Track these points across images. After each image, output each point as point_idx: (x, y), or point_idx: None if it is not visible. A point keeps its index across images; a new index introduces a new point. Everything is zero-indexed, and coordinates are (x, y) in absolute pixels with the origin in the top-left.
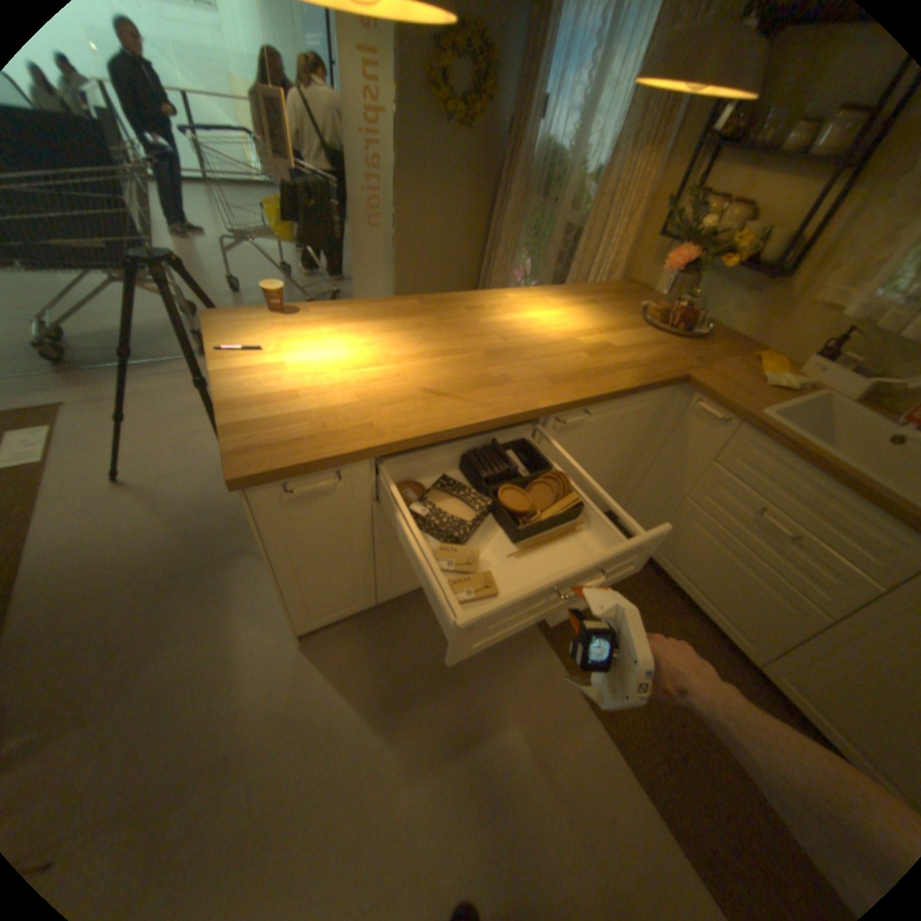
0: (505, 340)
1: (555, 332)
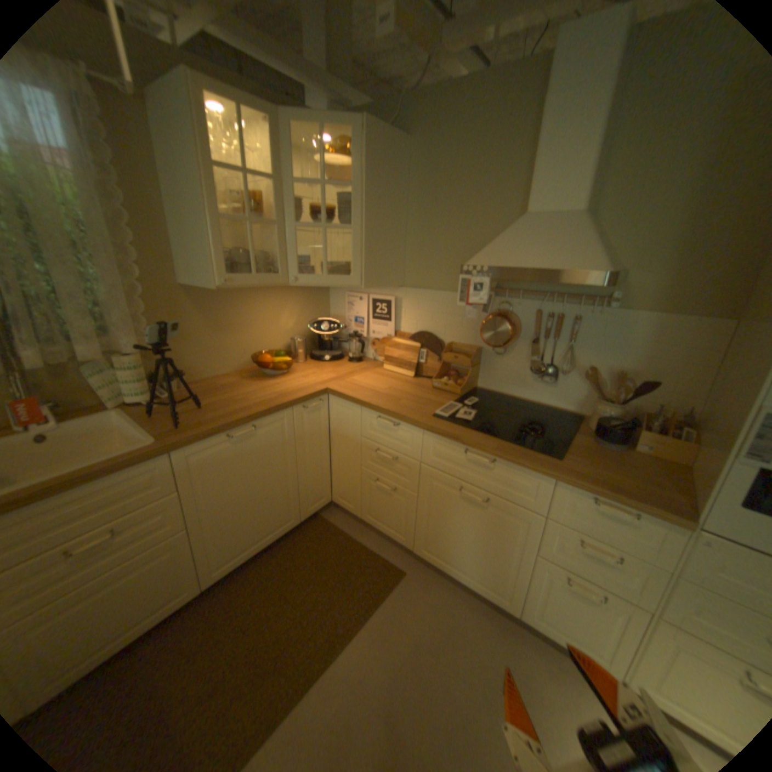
0: None
1: None
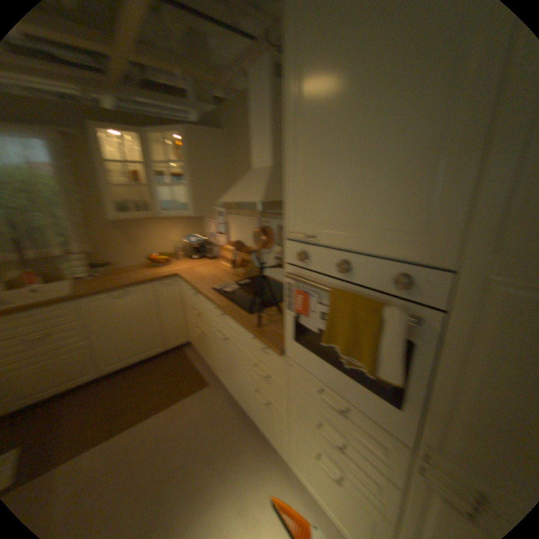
0: None
1: None
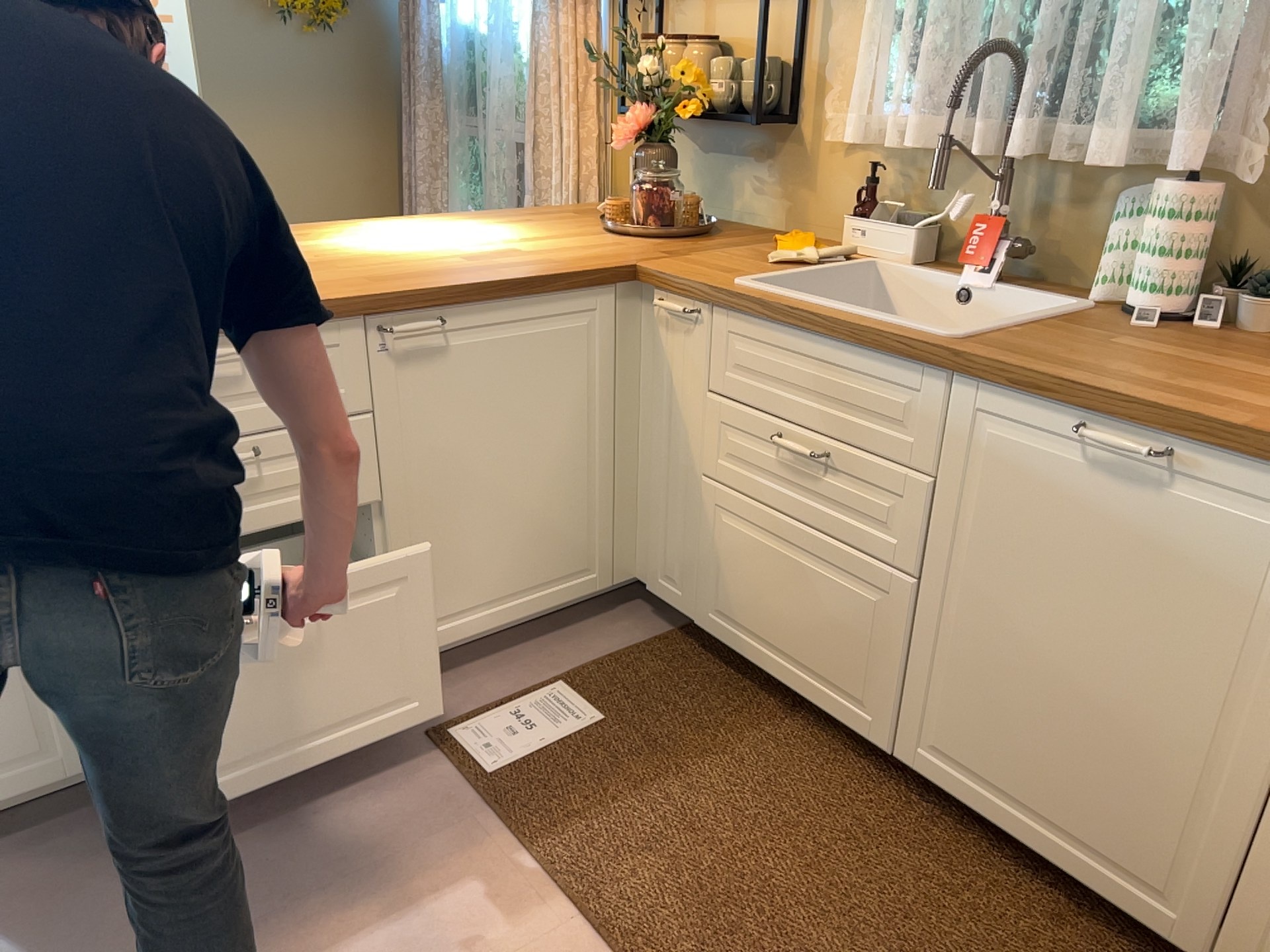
0: (321, 257)
1: (423, 246)
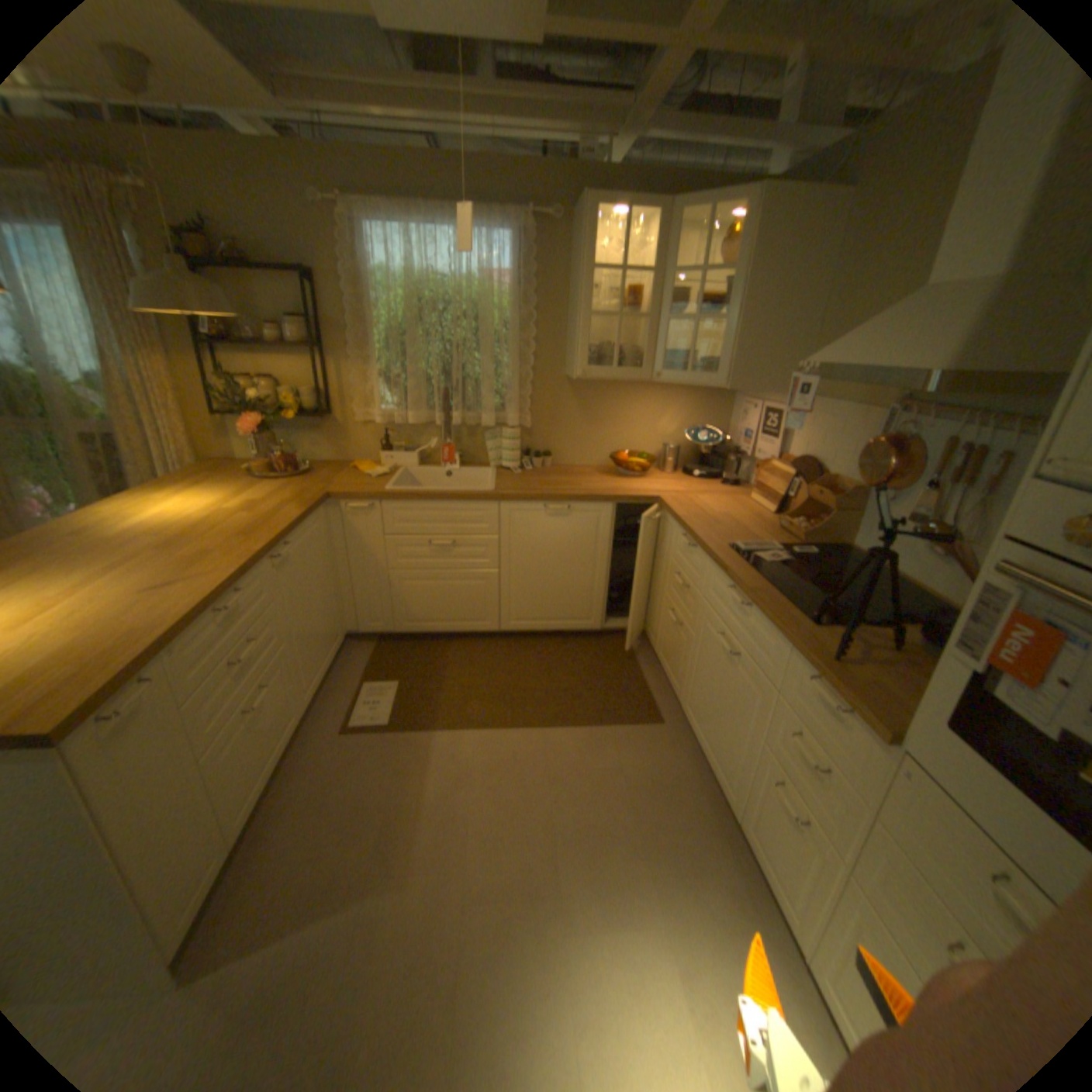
0: (157, 536)
1: (195, 513)
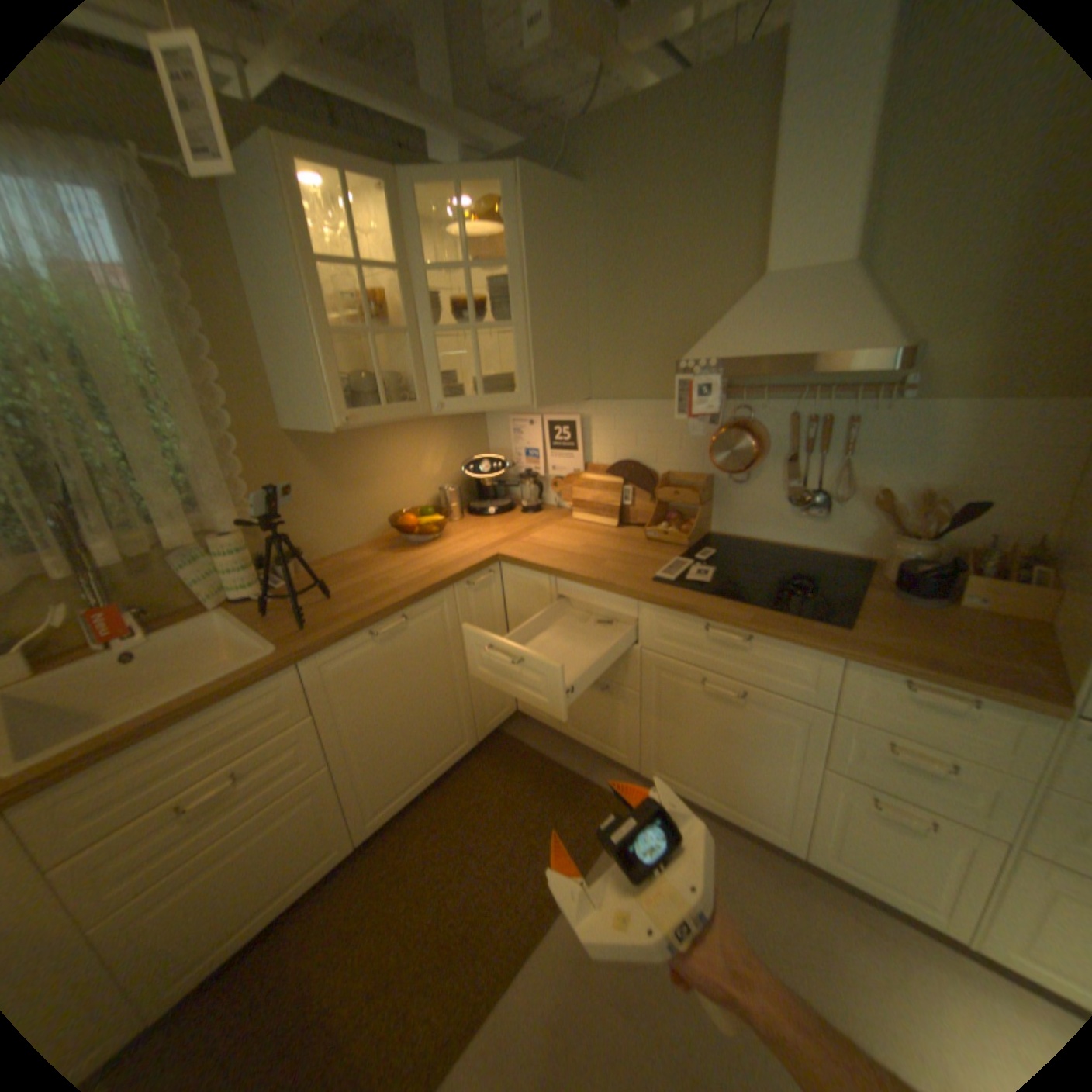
0: None
1: None
